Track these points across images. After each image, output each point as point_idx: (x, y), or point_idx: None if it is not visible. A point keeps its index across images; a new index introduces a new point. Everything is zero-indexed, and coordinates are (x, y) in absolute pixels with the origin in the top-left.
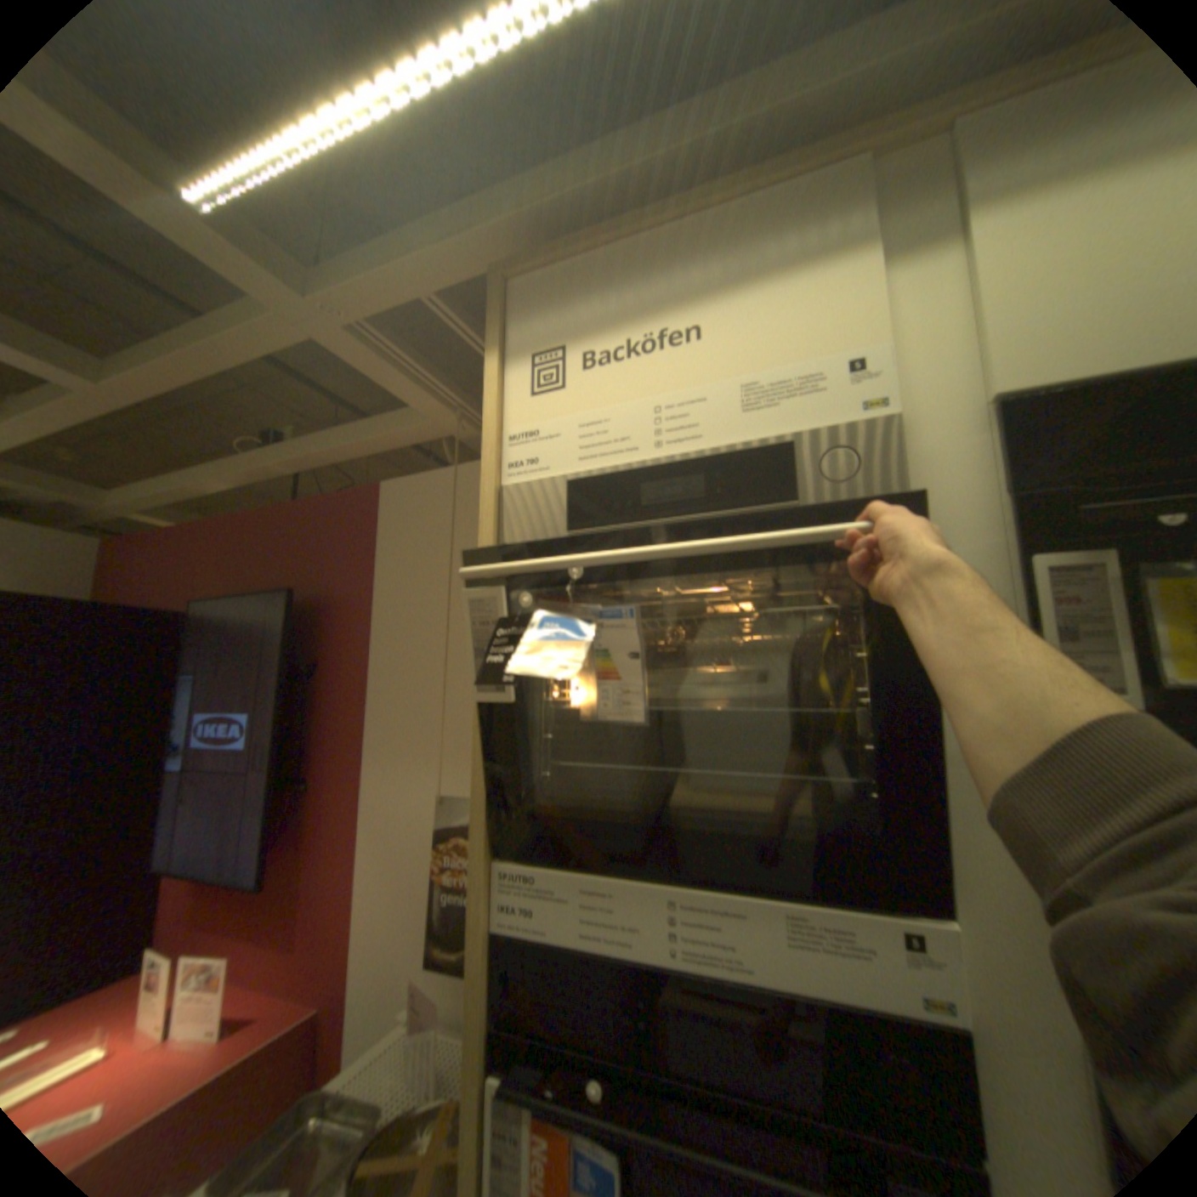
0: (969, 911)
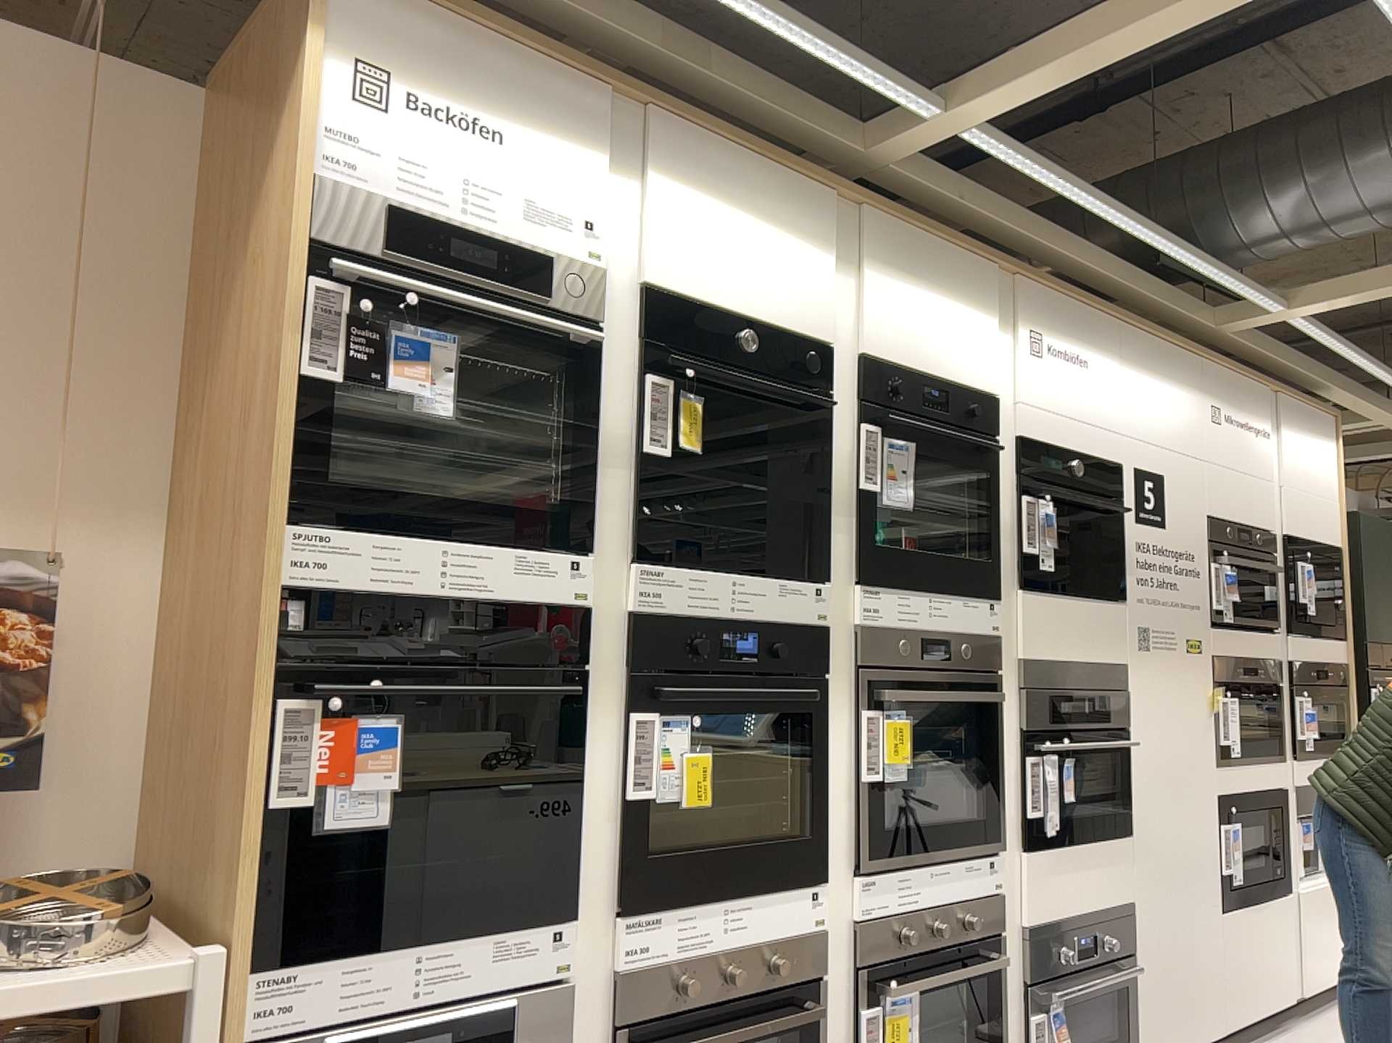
0: (598, 552)
